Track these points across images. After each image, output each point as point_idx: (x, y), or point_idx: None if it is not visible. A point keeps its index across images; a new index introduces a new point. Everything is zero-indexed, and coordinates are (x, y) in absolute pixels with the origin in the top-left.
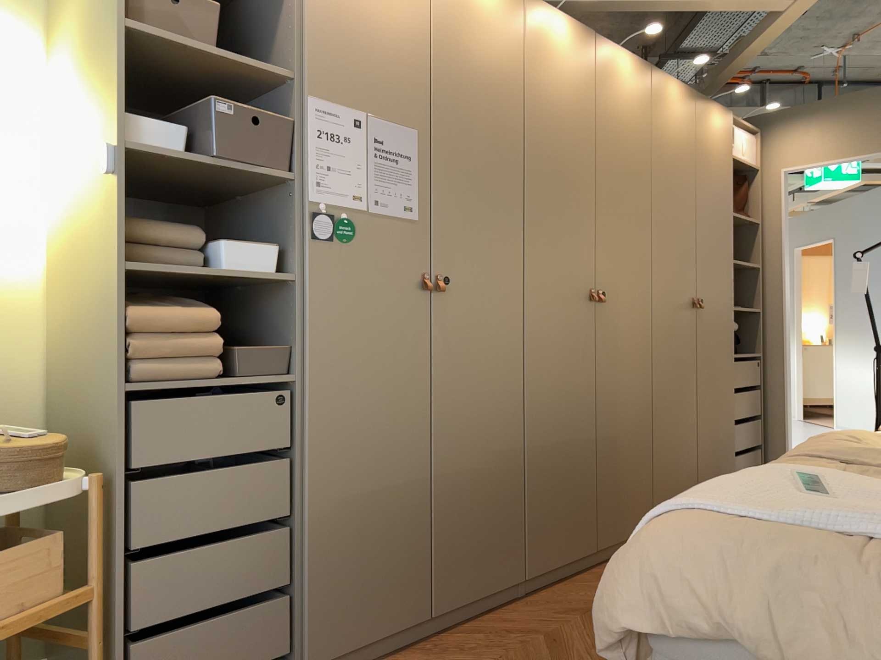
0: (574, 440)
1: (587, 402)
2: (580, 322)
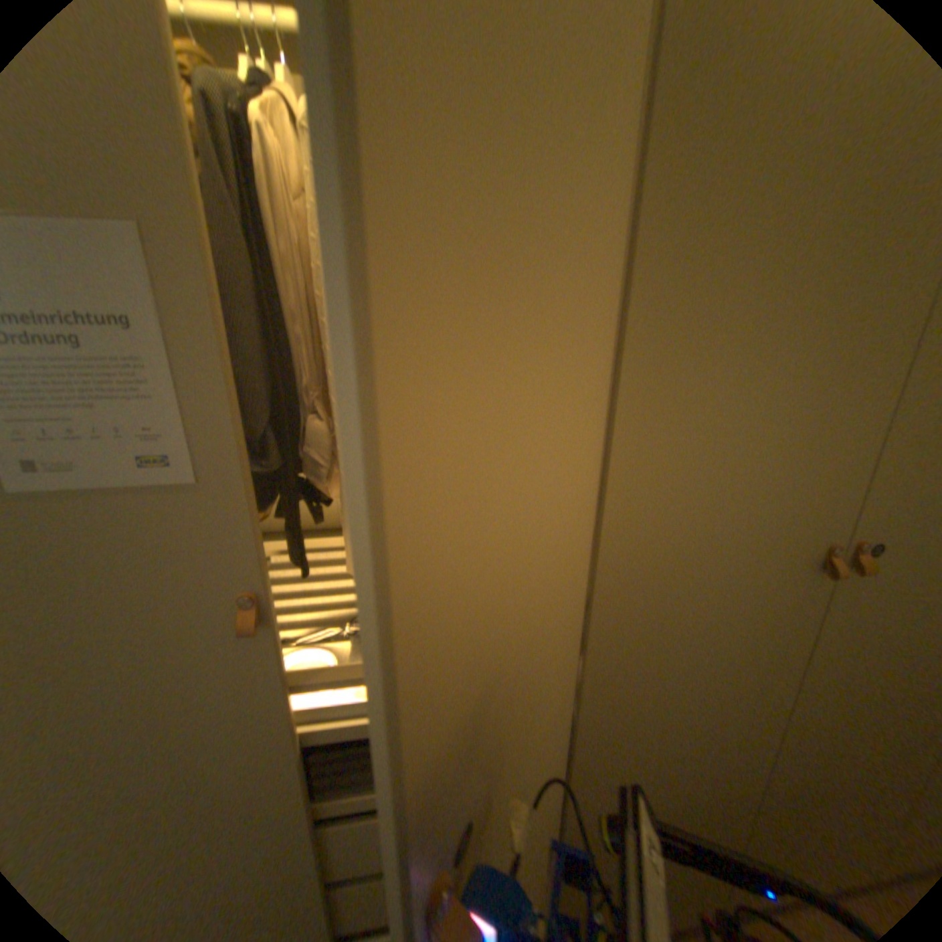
0: (699, 805)
1: (753, 751)
2: (772, 620)
